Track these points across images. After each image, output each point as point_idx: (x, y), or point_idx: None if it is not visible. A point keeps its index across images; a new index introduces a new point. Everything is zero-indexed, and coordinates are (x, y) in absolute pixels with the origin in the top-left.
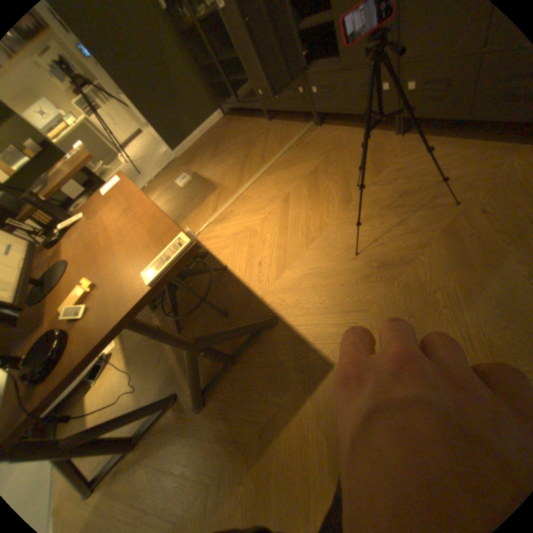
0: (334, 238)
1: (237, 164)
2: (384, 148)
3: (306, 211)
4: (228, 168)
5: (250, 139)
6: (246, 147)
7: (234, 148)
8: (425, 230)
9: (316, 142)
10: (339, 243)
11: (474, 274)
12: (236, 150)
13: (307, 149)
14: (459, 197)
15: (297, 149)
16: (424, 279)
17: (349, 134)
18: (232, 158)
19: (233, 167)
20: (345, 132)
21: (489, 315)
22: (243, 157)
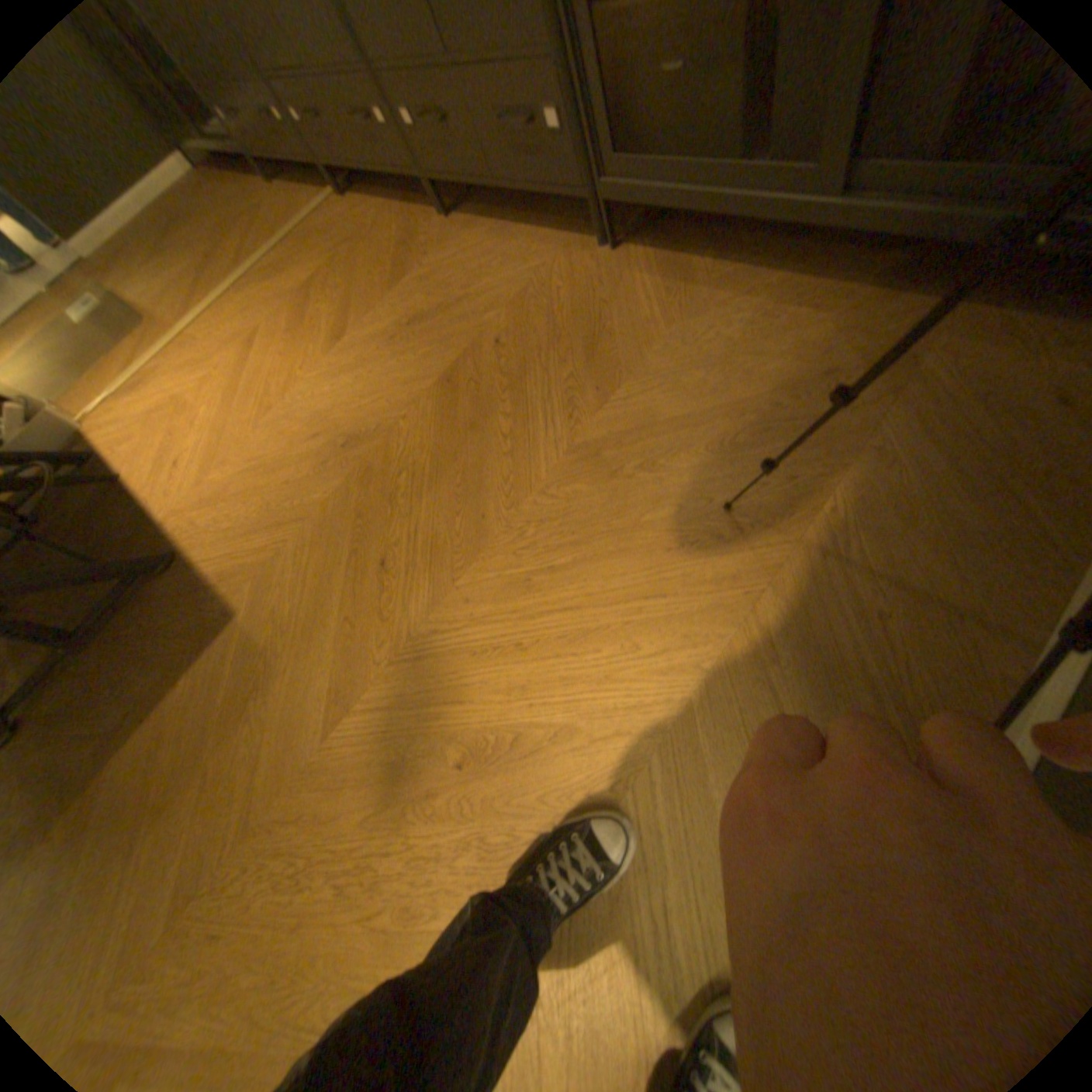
0: (298, 405)
1: (187, 274)
2: (415, 241)
3: (272, 360)
4: (170, 283)
5: (223, 222)
6: (212, 238)
7: (191, 239)
8: (419, 380)
9: (325, 229)
10: (303, 413)
11: (451, 442)
12: (194, 244)
13: (307, 242)
14: (476, 322)
15: (292, 243)
16: (392, 458)
17: (376, 213)
18: (182, 261)
19: (179, 280)
20: (372, 210)
21: (447, 499)
22: (201, 259)
